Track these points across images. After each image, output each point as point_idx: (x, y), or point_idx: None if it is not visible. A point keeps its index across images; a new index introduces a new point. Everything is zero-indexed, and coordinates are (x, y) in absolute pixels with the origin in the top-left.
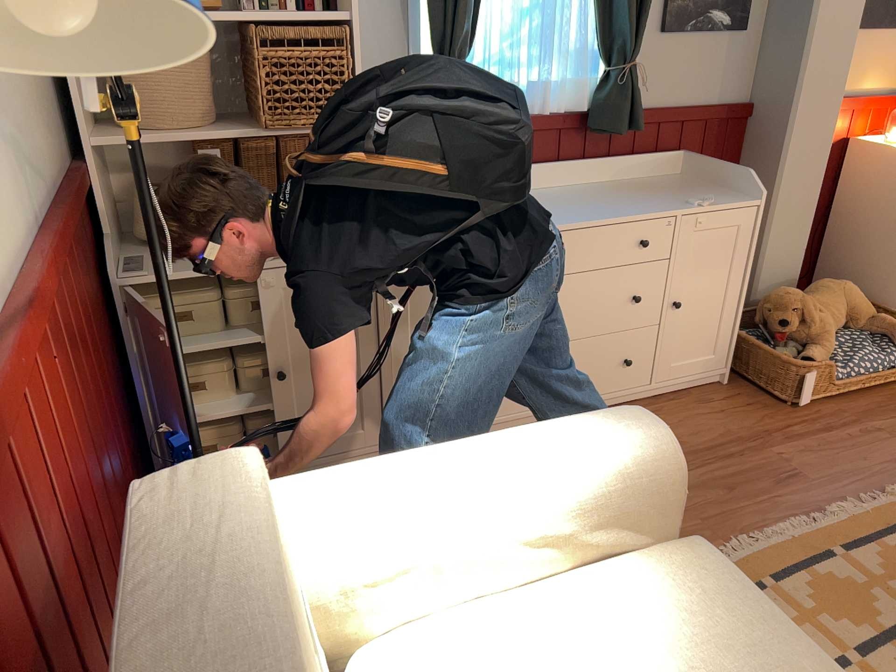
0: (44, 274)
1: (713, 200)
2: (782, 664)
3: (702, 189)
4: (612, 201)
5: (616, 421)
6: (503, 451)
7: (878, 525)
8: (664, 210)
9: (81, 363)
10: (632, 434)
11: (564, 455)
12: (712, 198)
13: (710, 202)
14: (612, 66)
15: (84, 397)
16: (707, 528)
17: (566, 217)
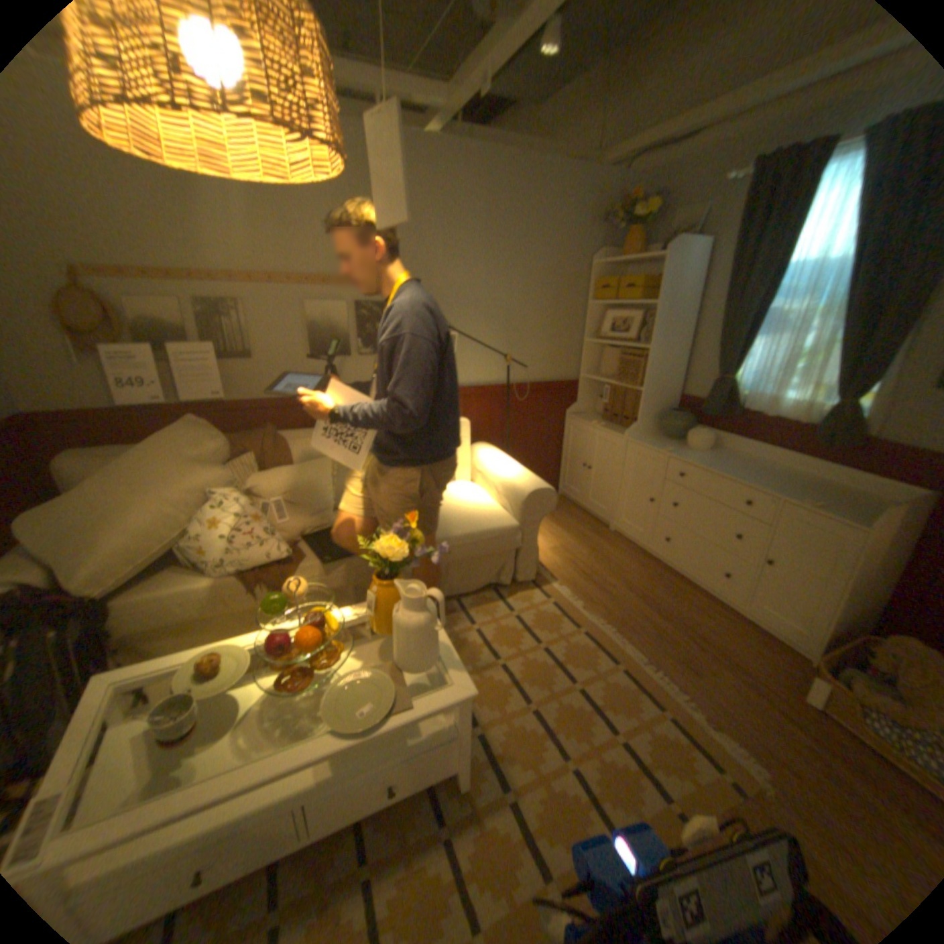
0: (499, 389)
1: (818, 505)
2: (468, 525)
3: (870, 512)
4: (775, 480)
5: (538, 483)
6: (515, 468)
7: (661, 700)
8: (778, 492)
9: (518, 418)
10: (531, 485)
11: (517, 476)
12: (823, 505)
13: (826, 509)
14: (840, 400)
15: (512, 425)
16: (618, 620)
17: (718, 467)
